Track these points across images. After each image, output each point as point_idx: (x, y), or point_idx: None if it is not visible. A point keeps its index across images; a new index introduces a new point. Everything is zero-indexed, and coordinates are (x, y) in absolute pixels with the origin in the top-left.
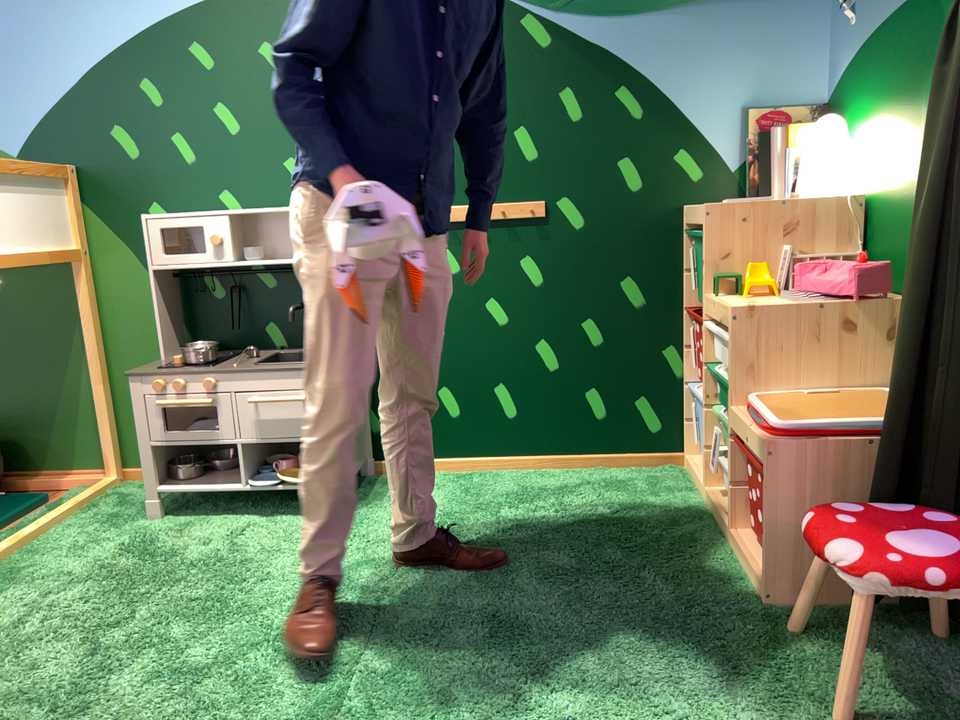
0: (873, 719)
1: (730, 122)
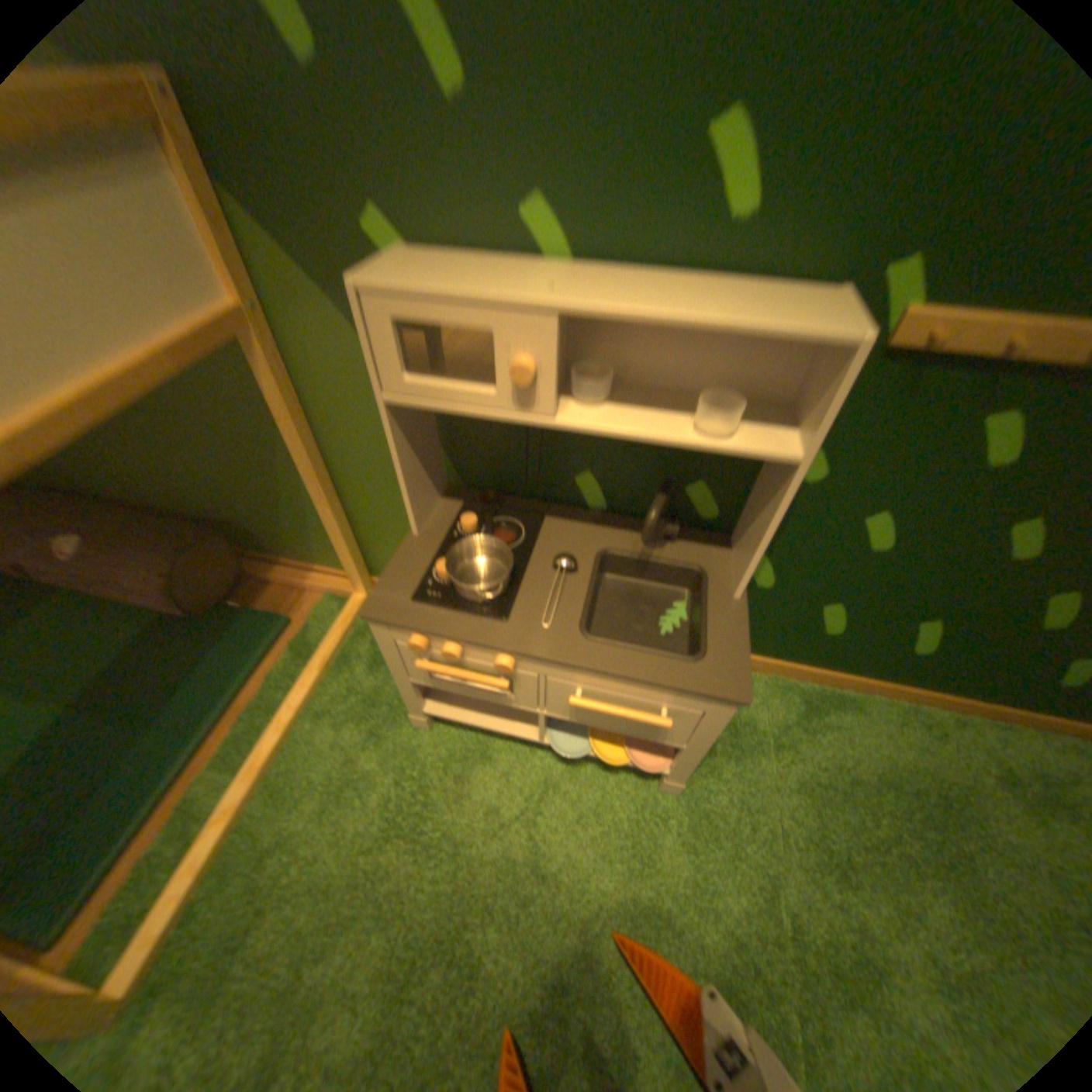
0: None
1: None
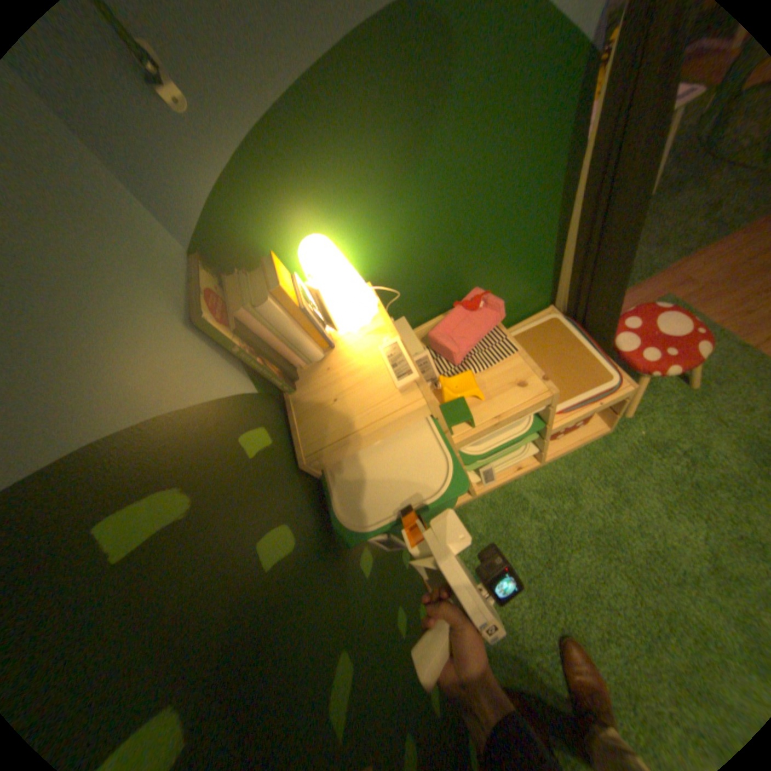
0: (679, 378)
1: (205, 347)
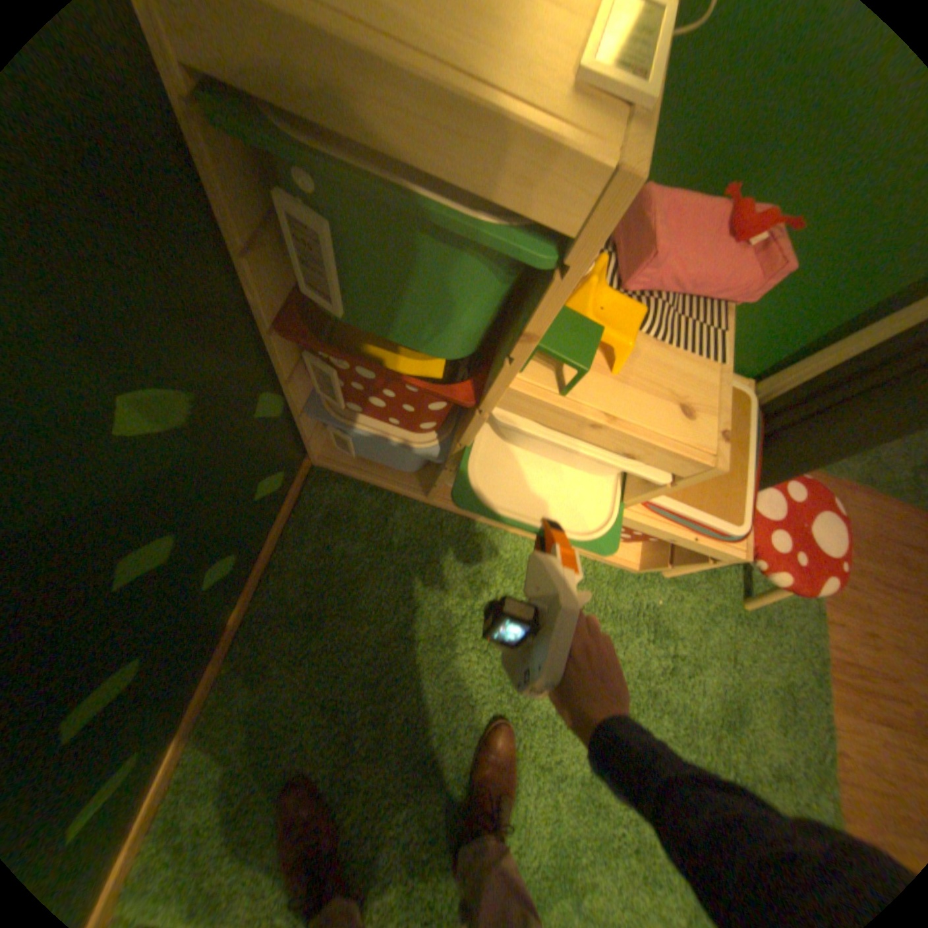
0: (743, 587)
1: None
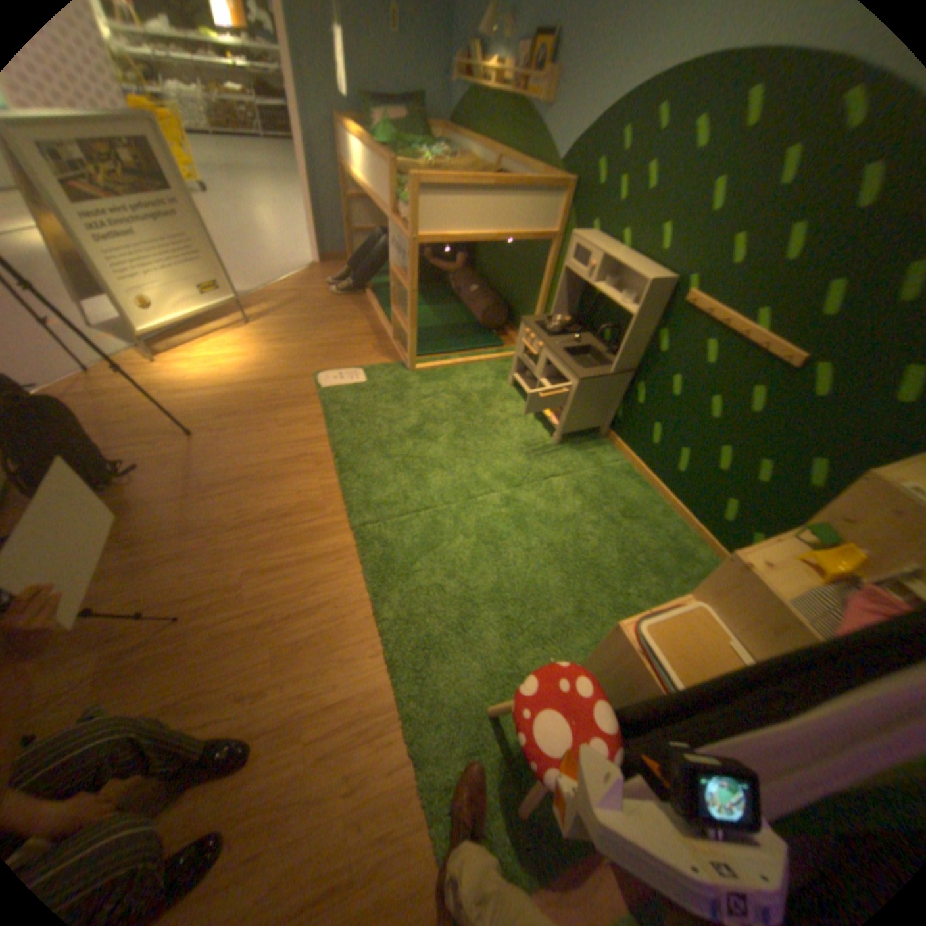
0: (498, 728)
1: None
